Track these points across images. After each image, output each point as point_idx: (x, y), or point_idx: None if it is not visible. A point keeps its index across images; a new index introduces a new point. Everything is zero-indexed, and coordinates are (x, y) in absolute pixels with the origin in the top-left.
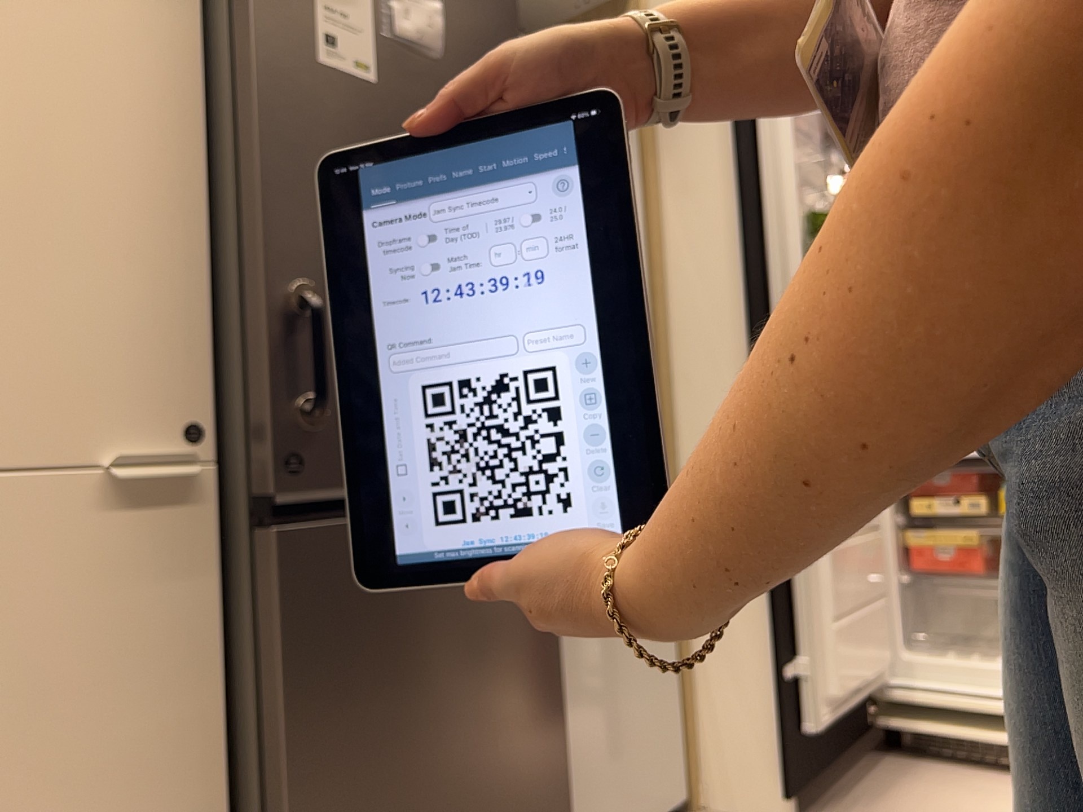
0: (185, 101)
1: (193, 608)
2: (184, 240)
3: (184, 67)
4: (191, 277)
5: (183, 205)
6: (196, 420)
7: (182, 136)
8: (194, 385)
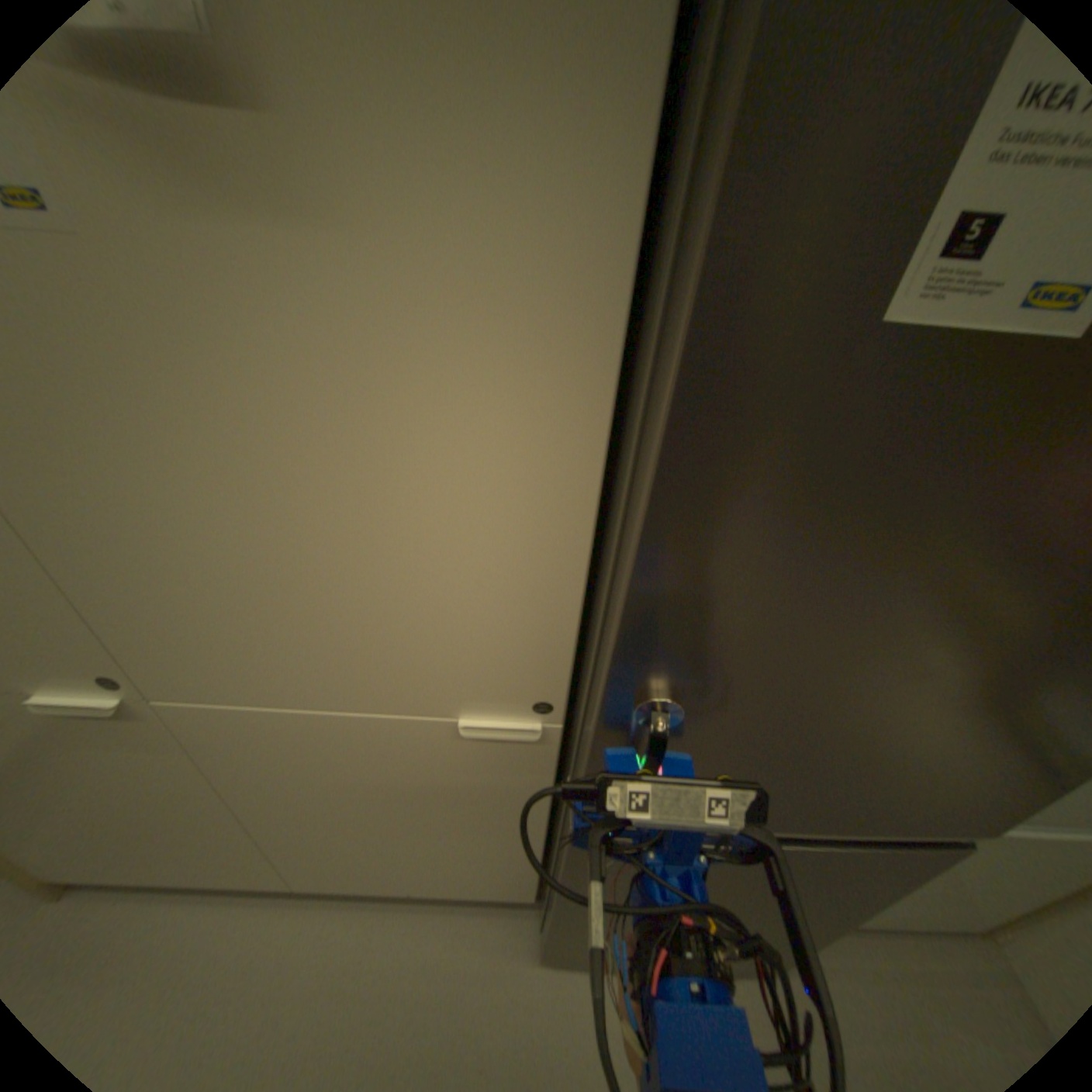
0: (588, 362)
1: (530, 785)
2: (558, 557)
3: (597, 291)
4: (561, 592)
5: (562, 517)
6: (548, 698)
7: (574, 422)
8: (551, 675)
